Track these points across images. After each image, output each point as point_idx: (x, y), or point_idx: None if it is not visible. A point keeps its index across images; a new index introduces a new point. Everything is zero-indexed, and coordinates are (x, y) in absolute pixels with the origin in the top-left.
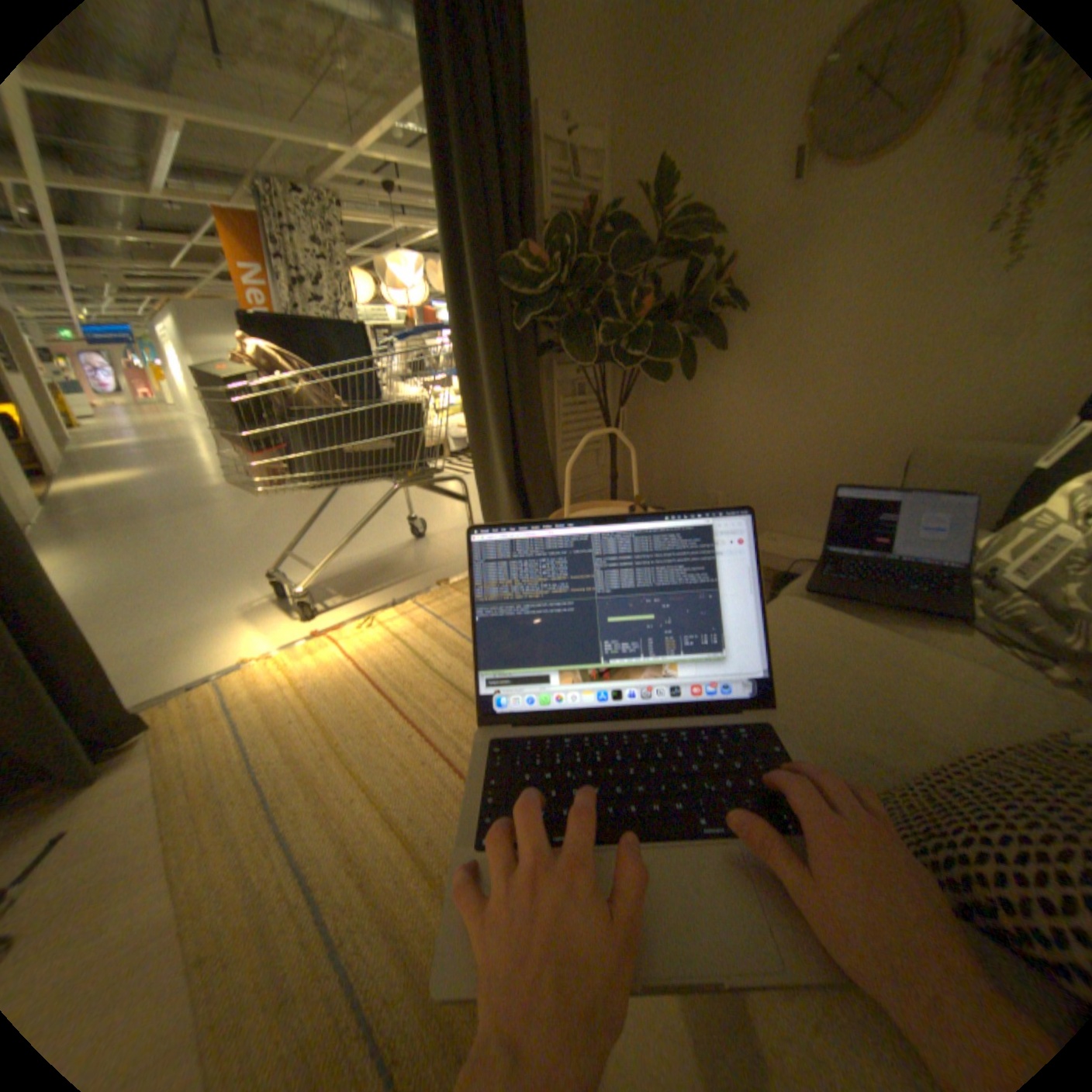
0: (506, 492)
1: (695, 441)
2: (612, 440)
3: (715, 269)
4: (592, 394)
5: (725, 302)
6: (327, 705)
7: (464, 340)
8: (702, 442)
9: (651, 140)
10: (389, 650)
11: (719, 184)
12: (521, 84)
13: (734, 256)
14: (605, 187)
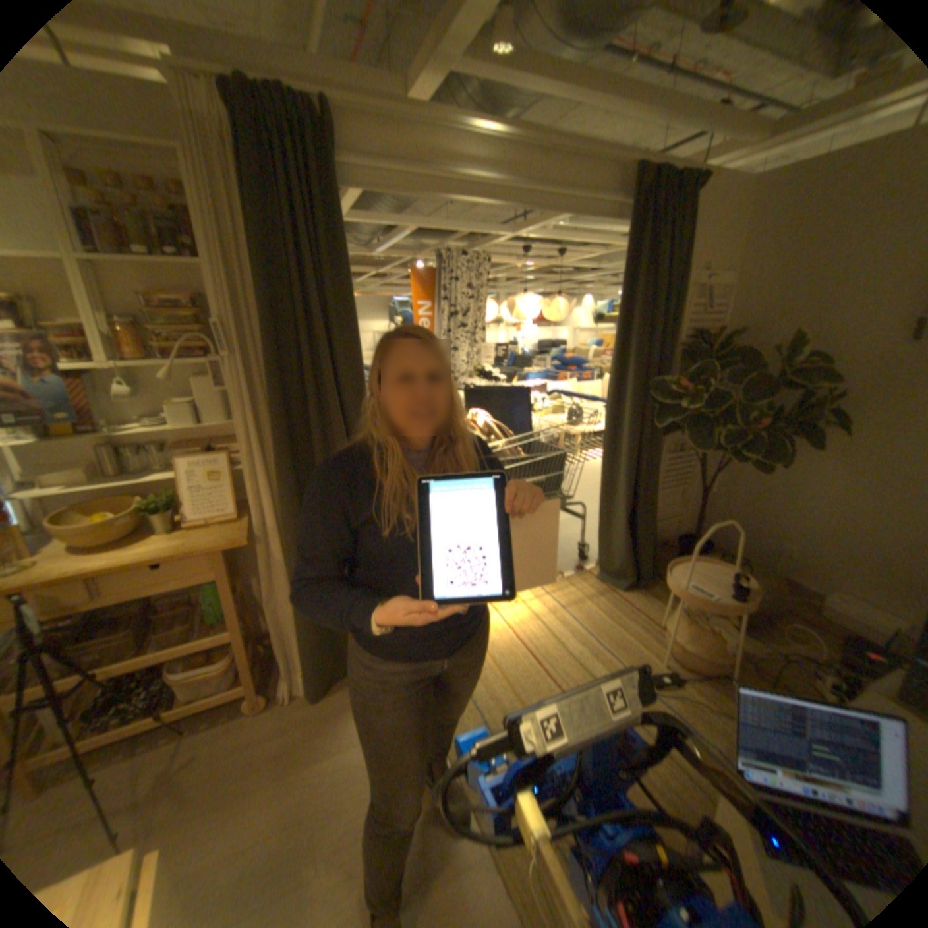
0: (621, 523)
1: (780, 503)
2: (707, 493)
3: (829, 401)
4: (690, 448)
5: (836, 426)
6: (505, 661)
7: (614, 423)
8: (787, 505)
9: (778, 281)
10: (535, 627)
11: (838, 324)
12: (687, 261)
13: (849, 393)
14: (731, 309)
